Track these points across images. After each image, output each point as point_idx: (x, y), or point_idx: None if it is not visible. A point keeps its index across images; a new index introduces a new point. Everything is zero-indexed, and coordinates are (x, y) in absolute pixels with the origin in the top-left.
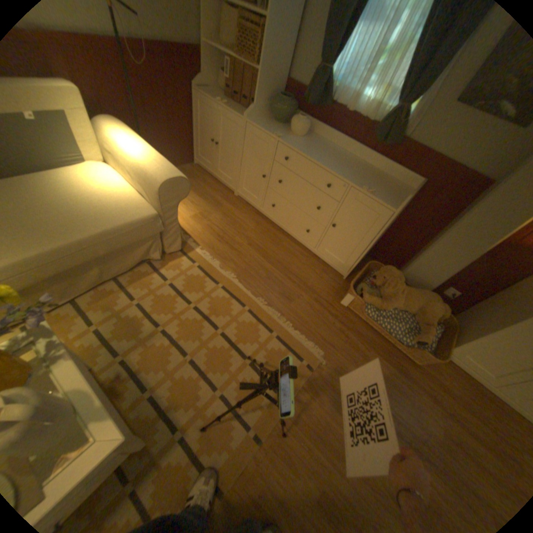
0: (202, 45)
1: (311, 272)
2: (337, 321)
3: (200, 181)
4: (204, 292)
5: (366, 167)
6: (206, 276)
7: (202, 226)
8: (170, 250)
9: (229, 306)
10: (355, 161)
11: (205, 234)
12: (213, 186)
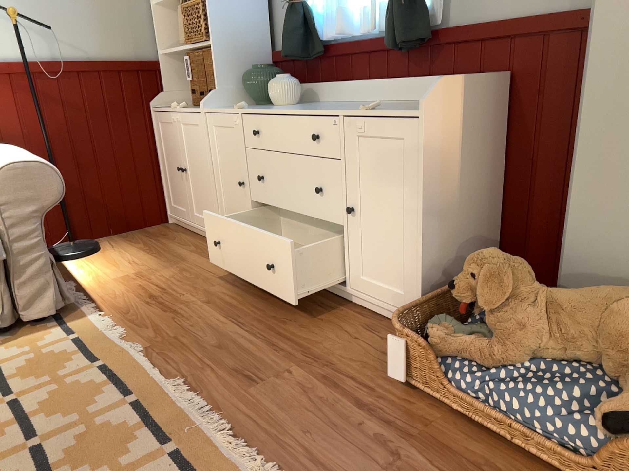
0: (161, 58)
1: (335, 330)
2: (374, 419)
3: (167, 238)
4: (56, 375)
5: (400, 102)
6: (80, 351)
7: (129, 286)
8: (34, 314)
9: (93, 395)
10: (381, 103)
11: (127, 296)
12: (187, 241)
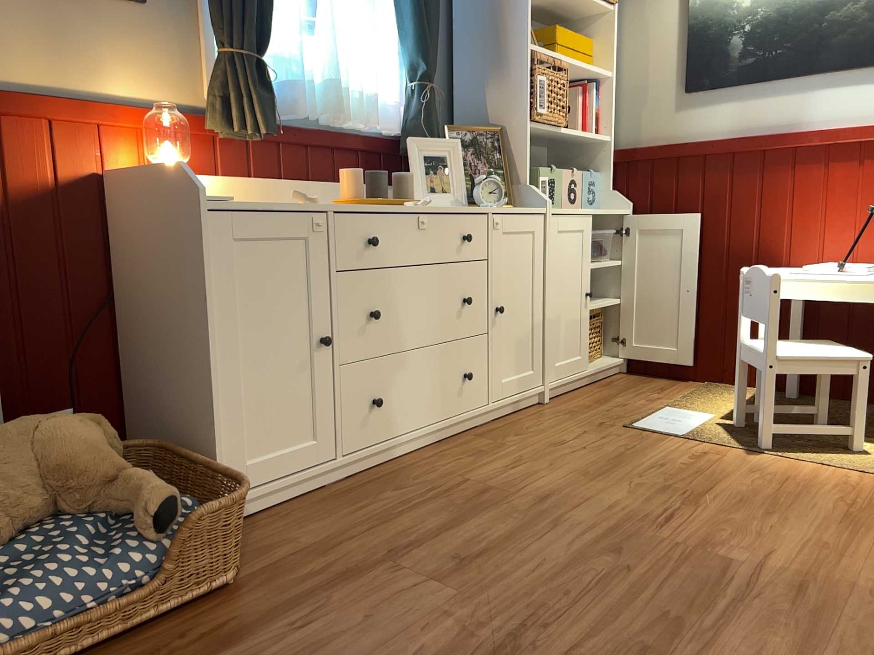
0: None
1: None
2: None
3: None
4: None
5: None
6: None
7: None
8: None
9: None
10: None
11: None
12: None
